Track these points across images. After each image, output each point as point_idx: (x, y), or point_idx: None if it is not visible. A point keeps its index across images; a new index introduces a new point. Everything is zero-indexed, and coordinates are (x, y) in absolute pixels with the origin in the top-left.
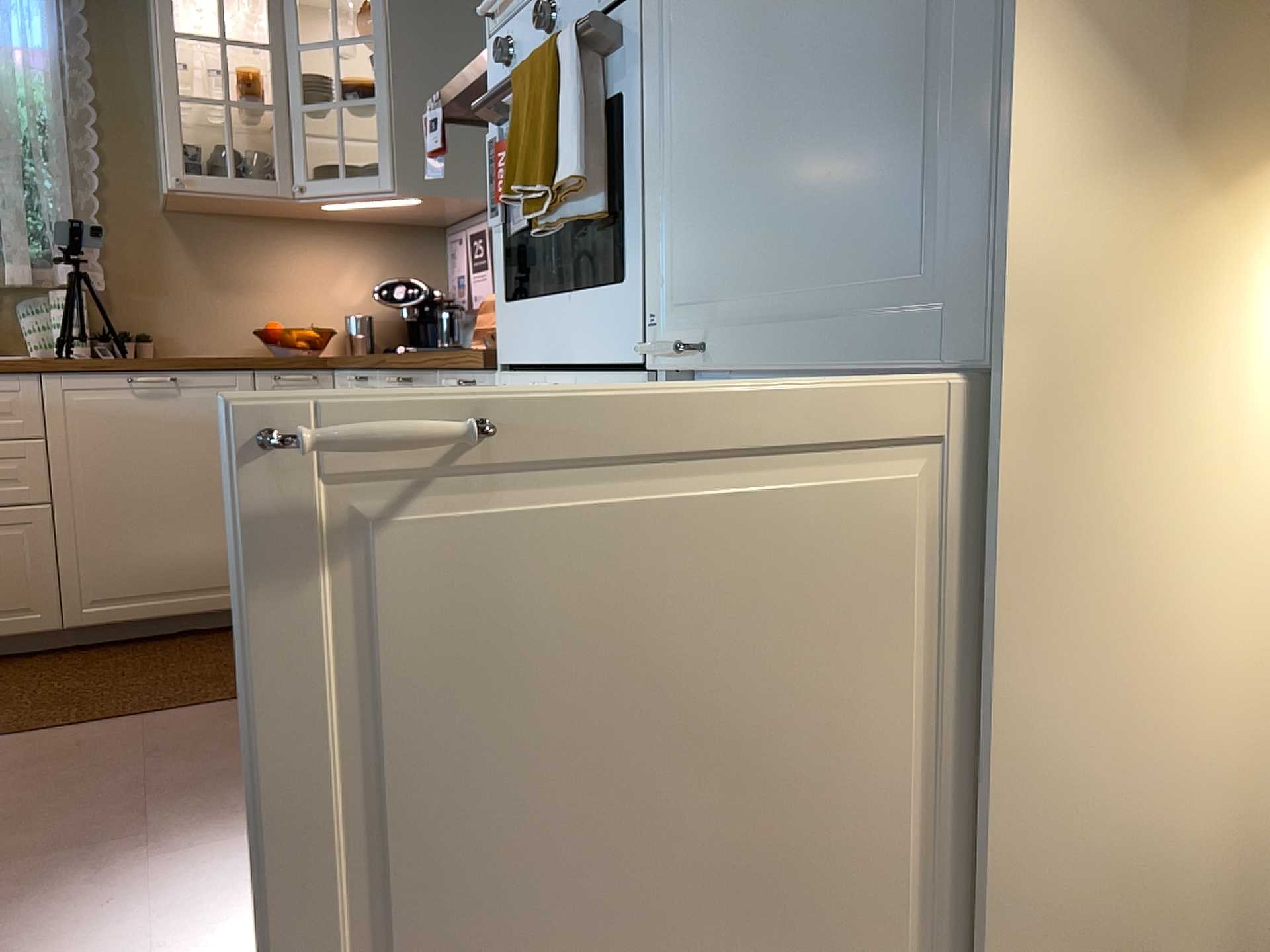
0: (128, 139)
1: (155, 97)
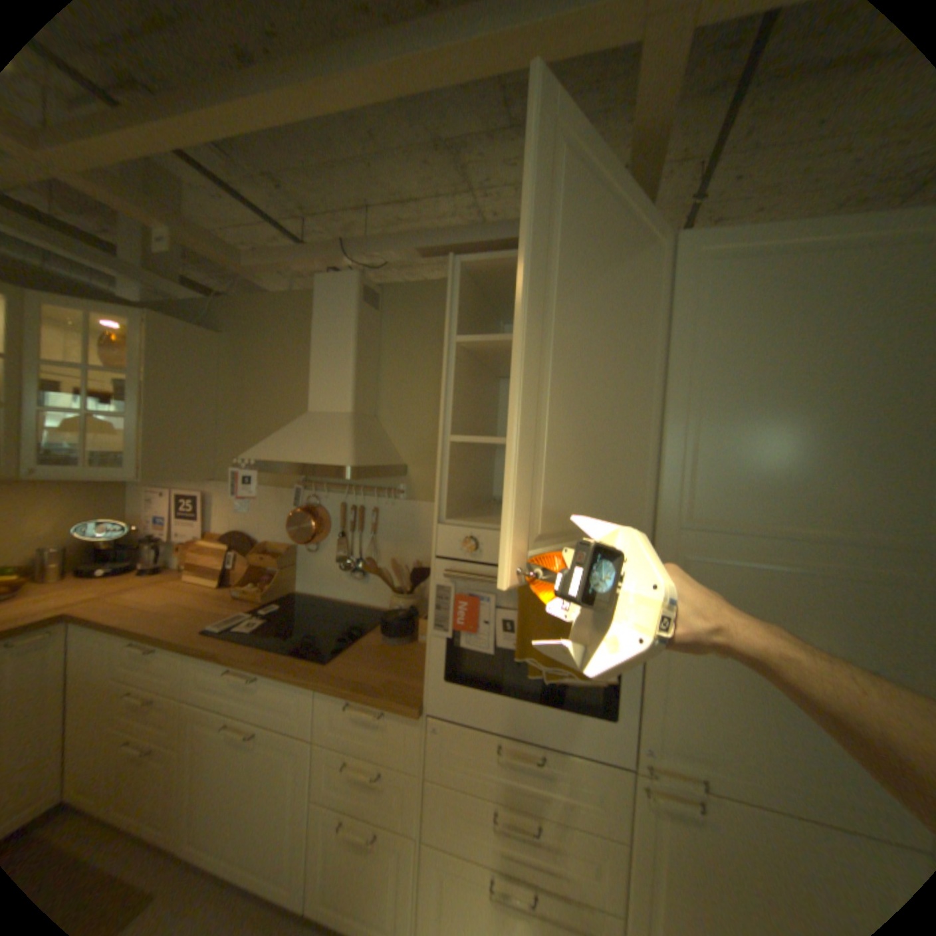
0: None
1: None
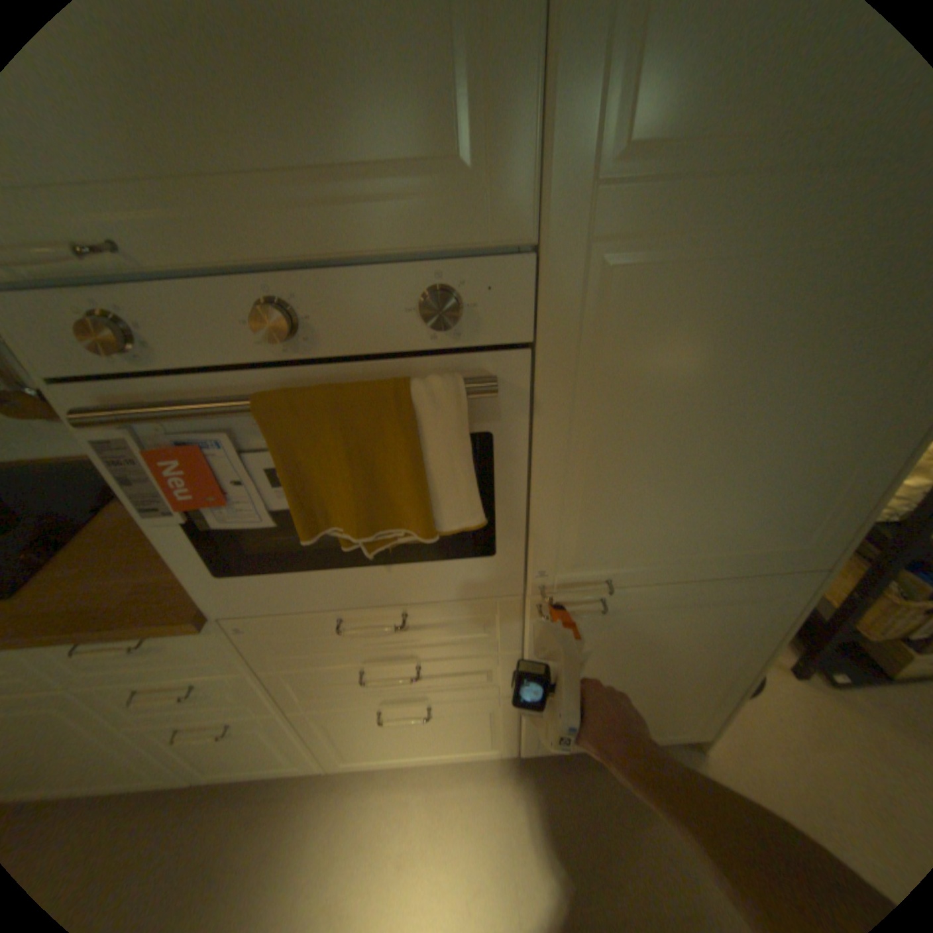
0: None
1: None
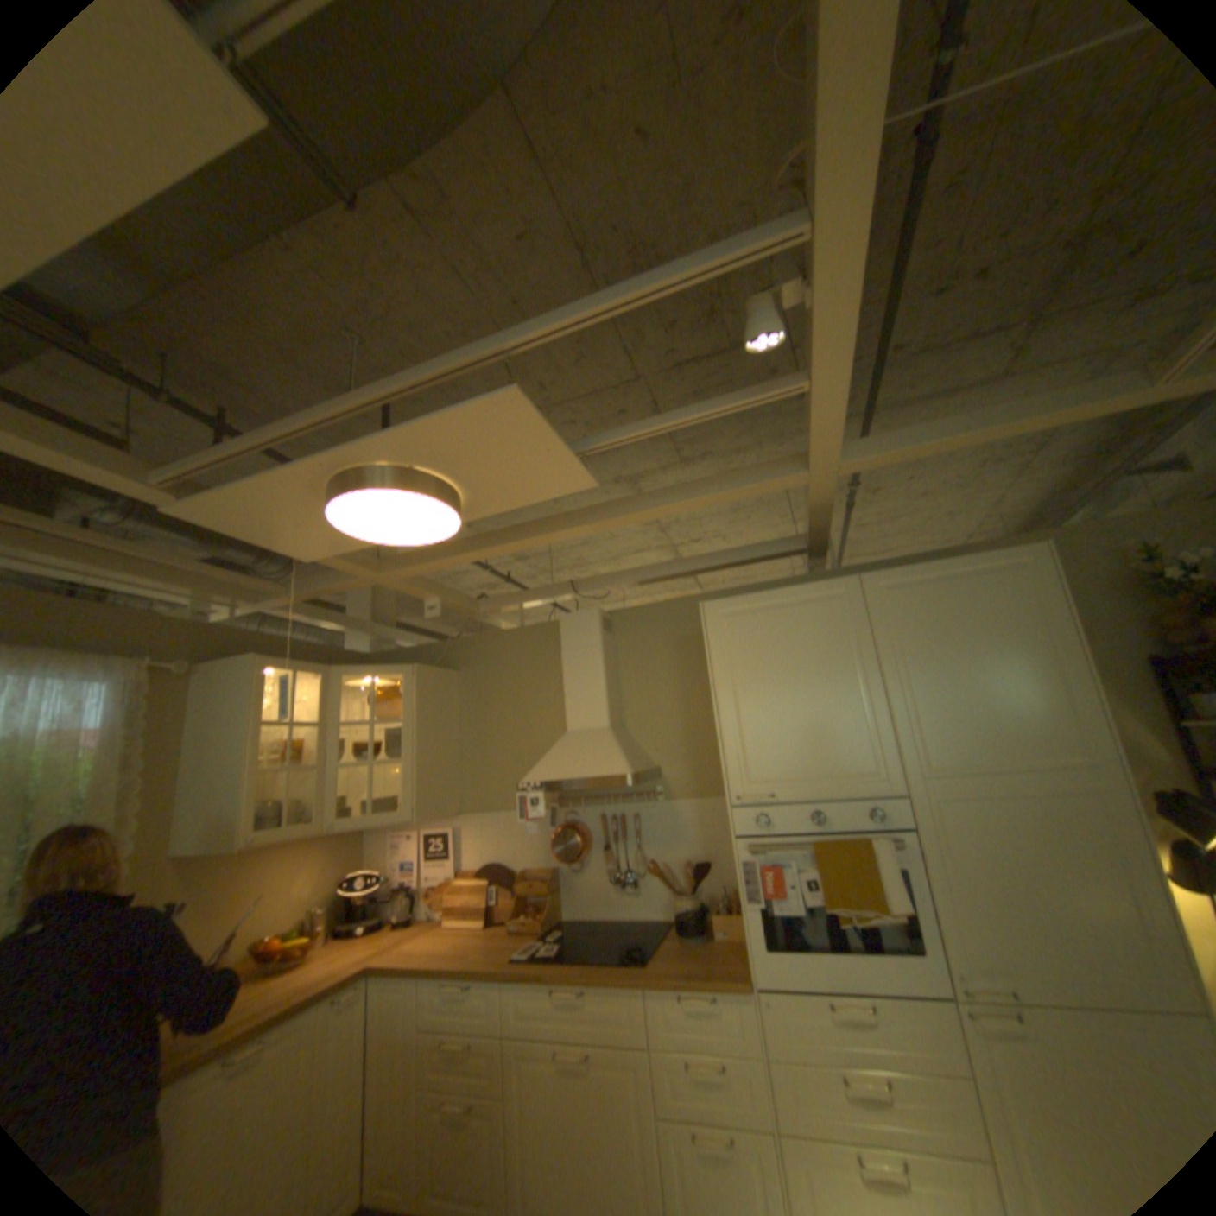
0: (150, 801)
1: (186, 762)
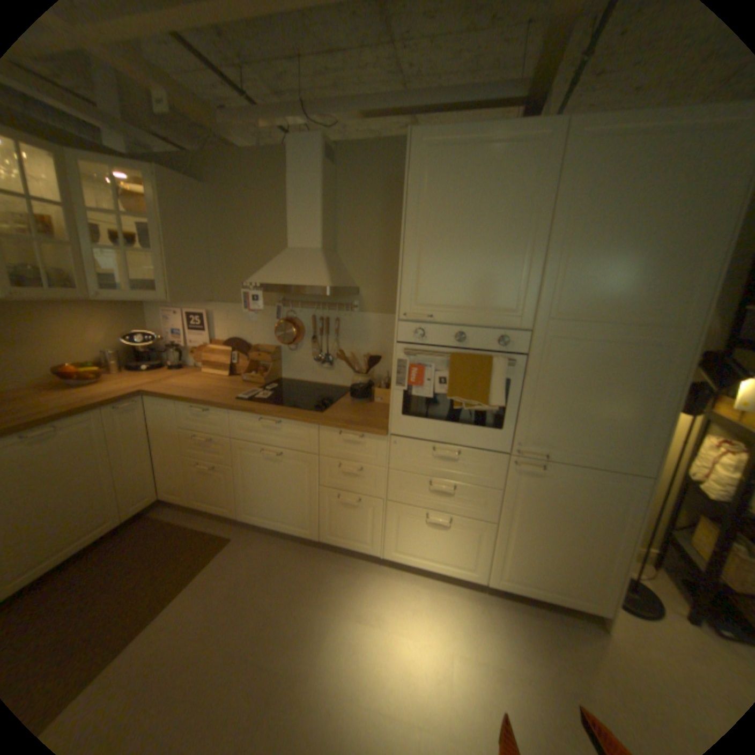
0: None
1: None
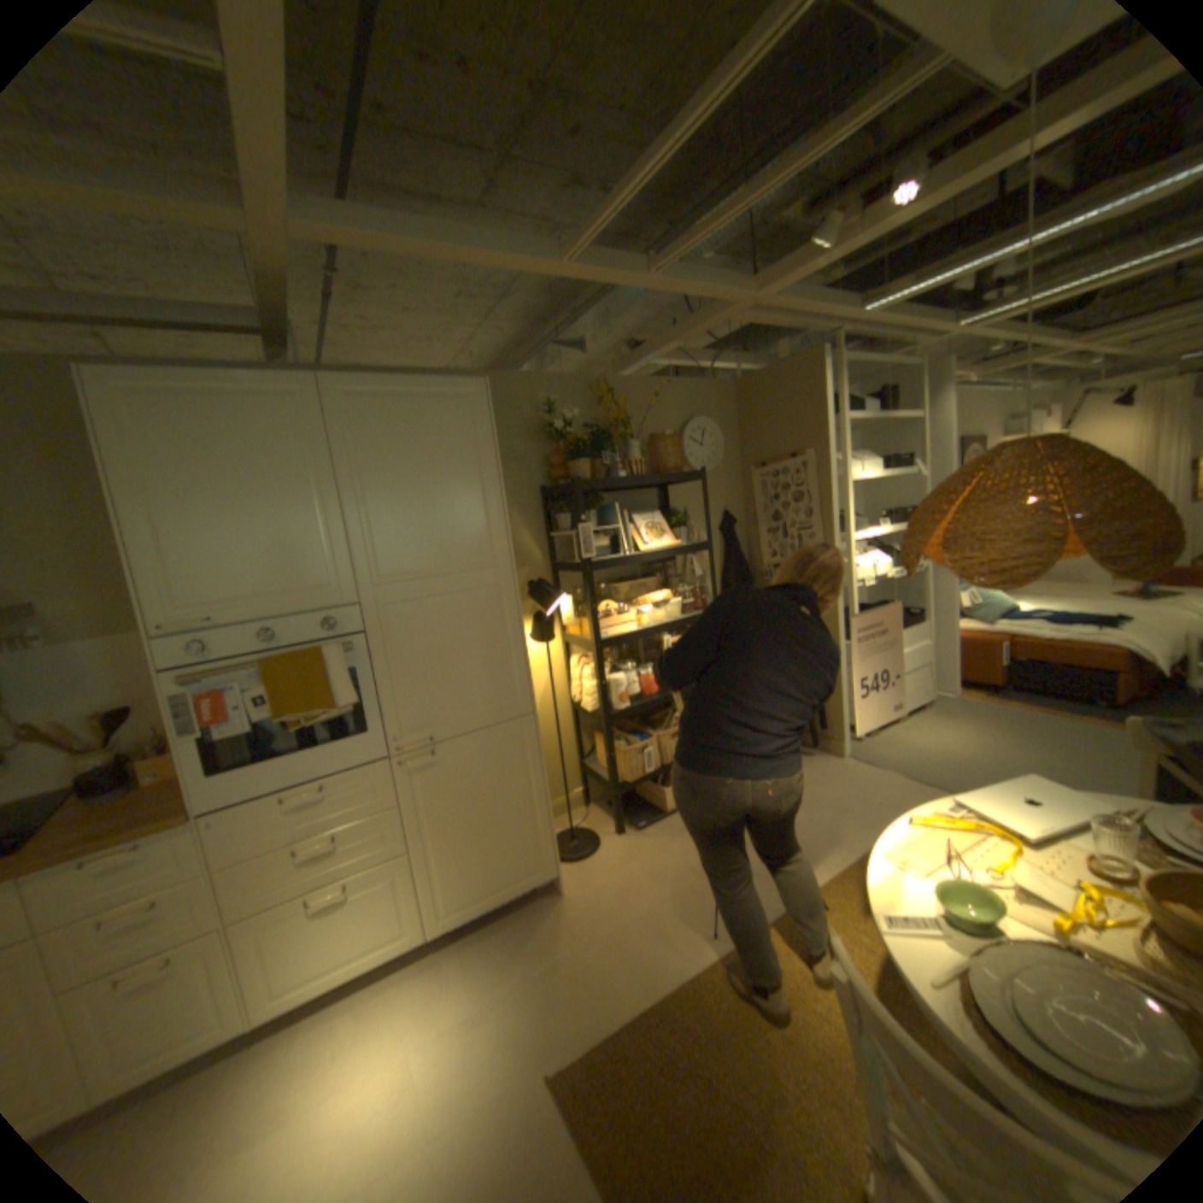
0: None
1: None
